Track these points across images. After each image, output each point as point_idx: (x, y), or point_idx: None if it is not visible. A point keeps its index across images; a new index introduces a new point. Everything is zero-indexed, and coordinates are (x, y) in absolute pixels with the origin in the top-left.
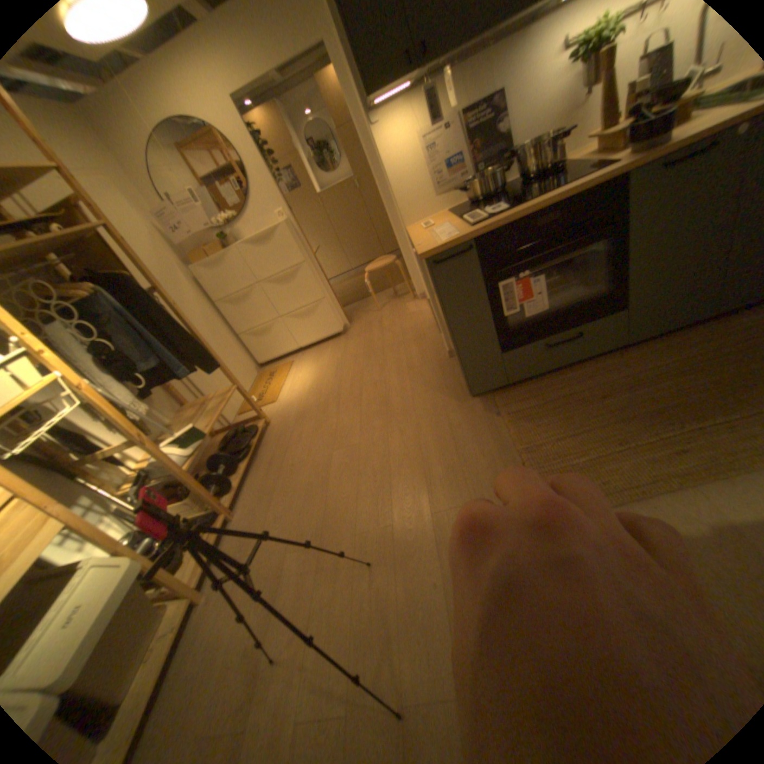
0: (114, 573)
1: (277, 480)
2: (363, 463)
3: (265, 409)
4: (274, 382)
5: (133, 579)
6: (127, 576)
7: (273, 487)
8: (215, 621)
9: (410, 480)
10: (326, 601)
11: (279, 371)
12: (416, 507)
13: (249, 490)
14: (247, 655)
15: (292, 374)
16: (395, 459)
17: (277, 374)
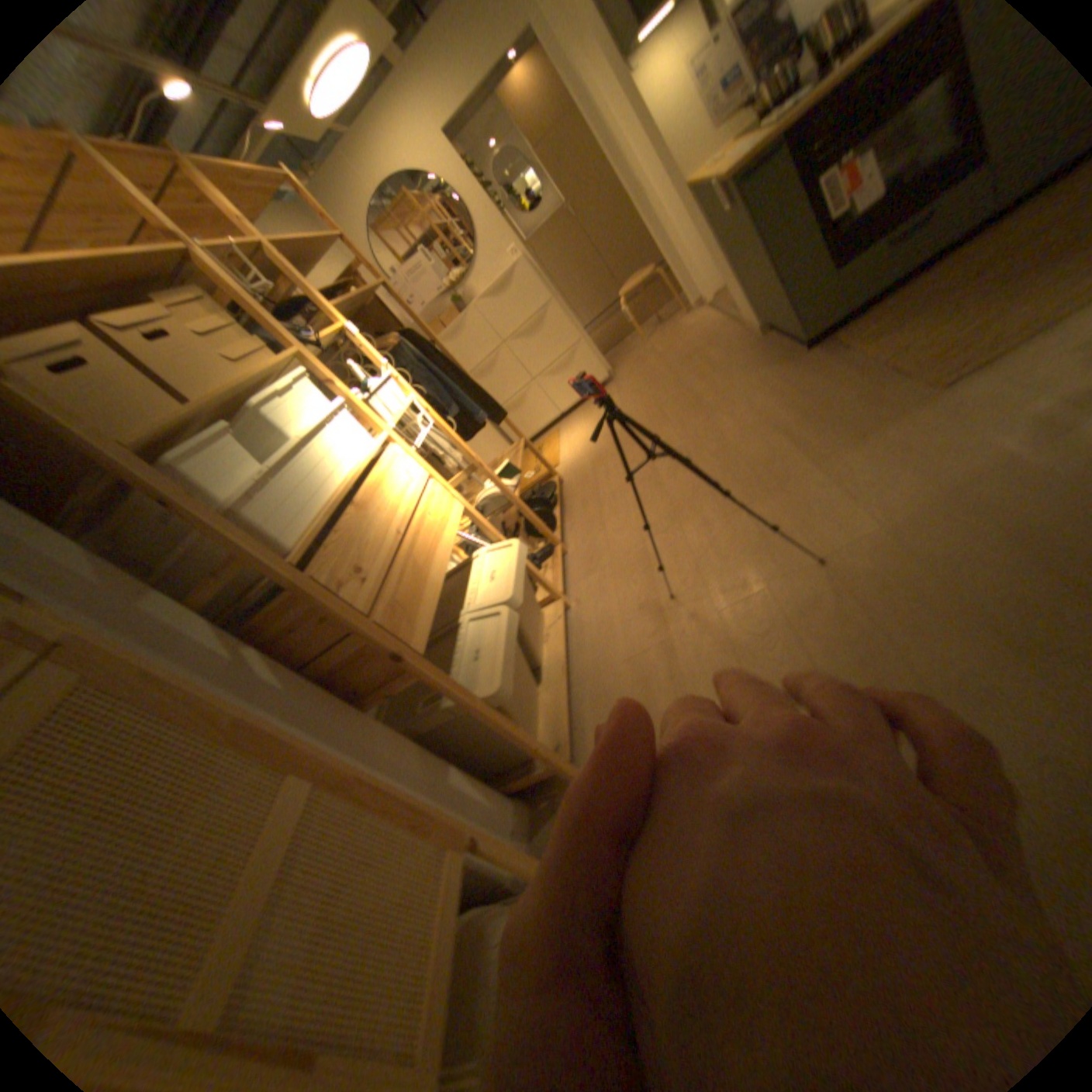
0: (505, 551)
1: (598, 510)
2: (694, 454)
3: (547, 475)
4: (545, 453)
5: (523, 554)
6: (518, 549)
7: (597, 515)
8: (593, 607)
9: (757, 440)
10: (705, 546)
11: (544, 443)
12: (774, 452)
13: (569, 529)
14: (641, 607)
15: (562, 439)
16: (732, 435)
17: (543, 446)
